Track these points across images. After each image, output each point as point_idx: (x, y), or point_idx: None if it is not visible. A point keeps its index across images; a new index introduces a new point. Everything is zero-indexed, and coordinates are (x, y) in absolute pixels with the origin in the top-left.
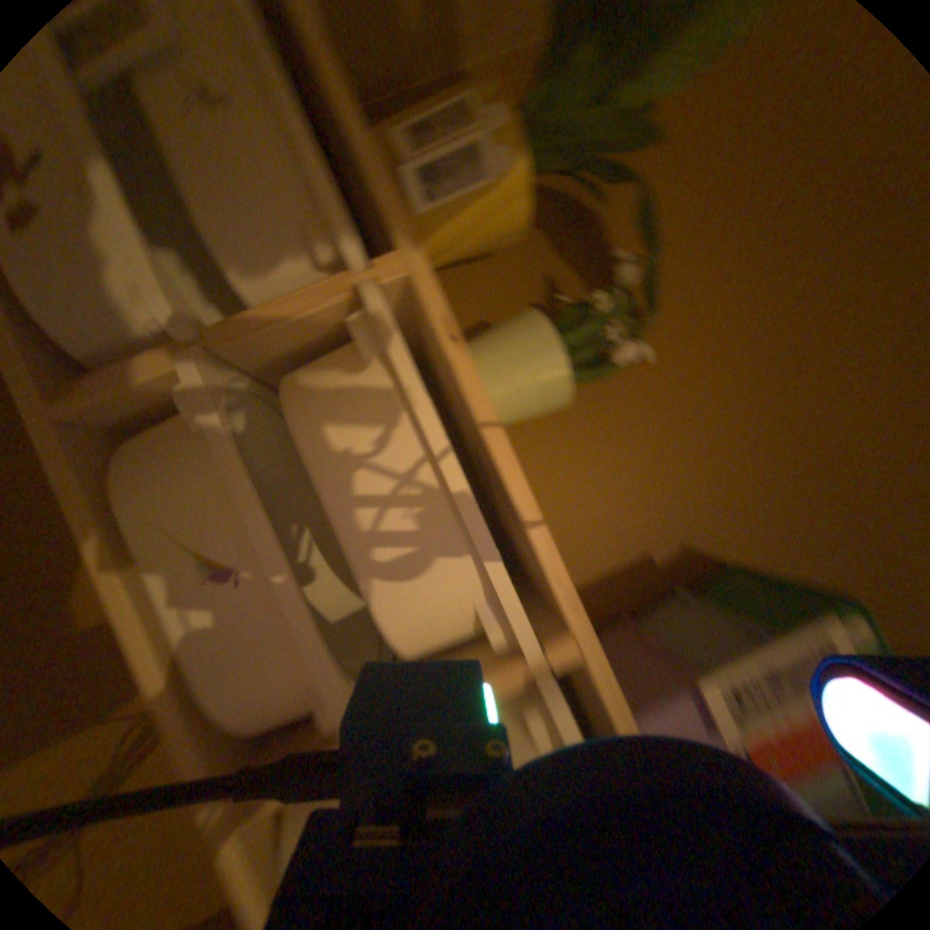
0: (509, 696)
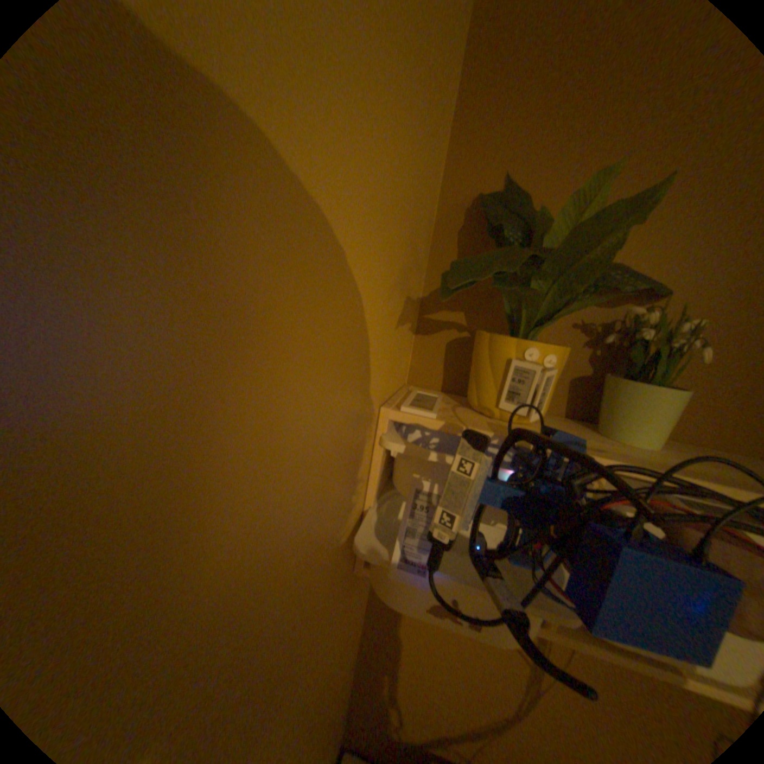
0: None
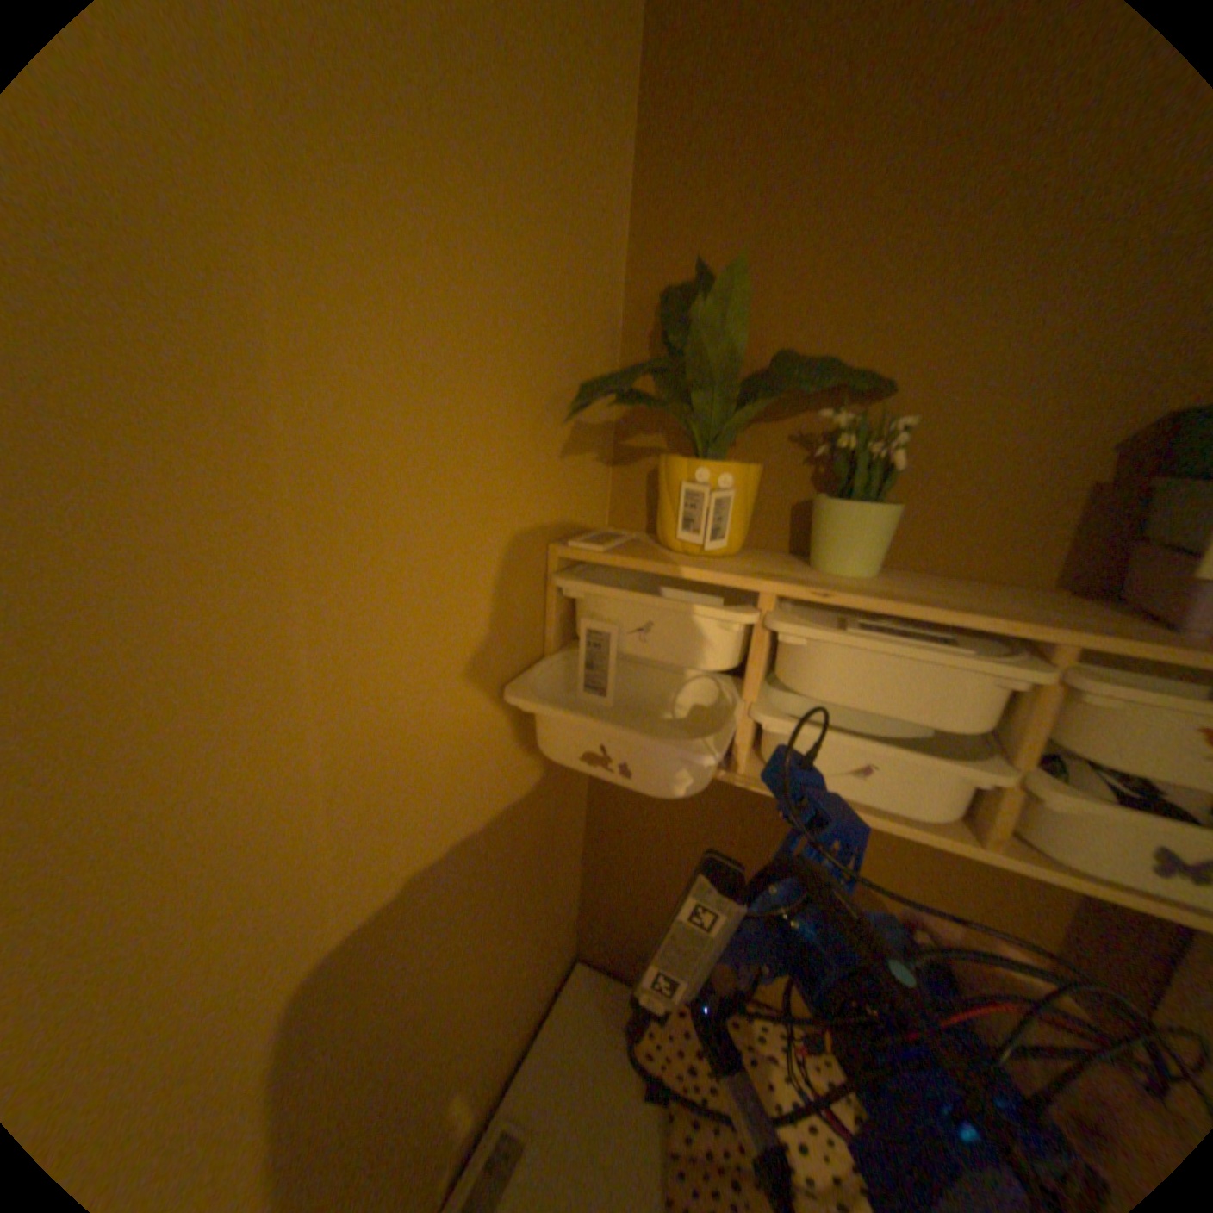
0: (1066, 693)
